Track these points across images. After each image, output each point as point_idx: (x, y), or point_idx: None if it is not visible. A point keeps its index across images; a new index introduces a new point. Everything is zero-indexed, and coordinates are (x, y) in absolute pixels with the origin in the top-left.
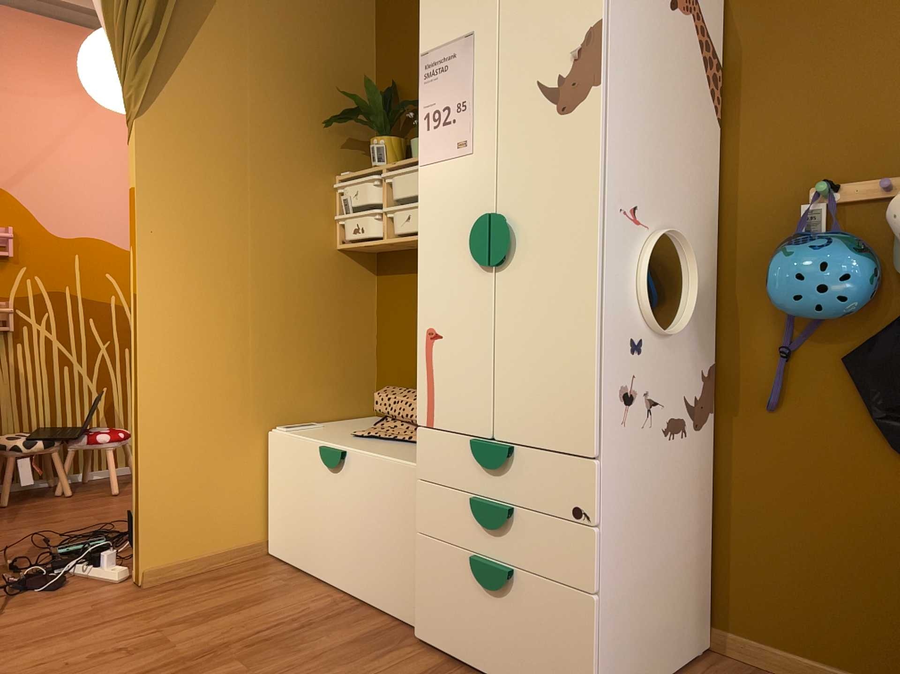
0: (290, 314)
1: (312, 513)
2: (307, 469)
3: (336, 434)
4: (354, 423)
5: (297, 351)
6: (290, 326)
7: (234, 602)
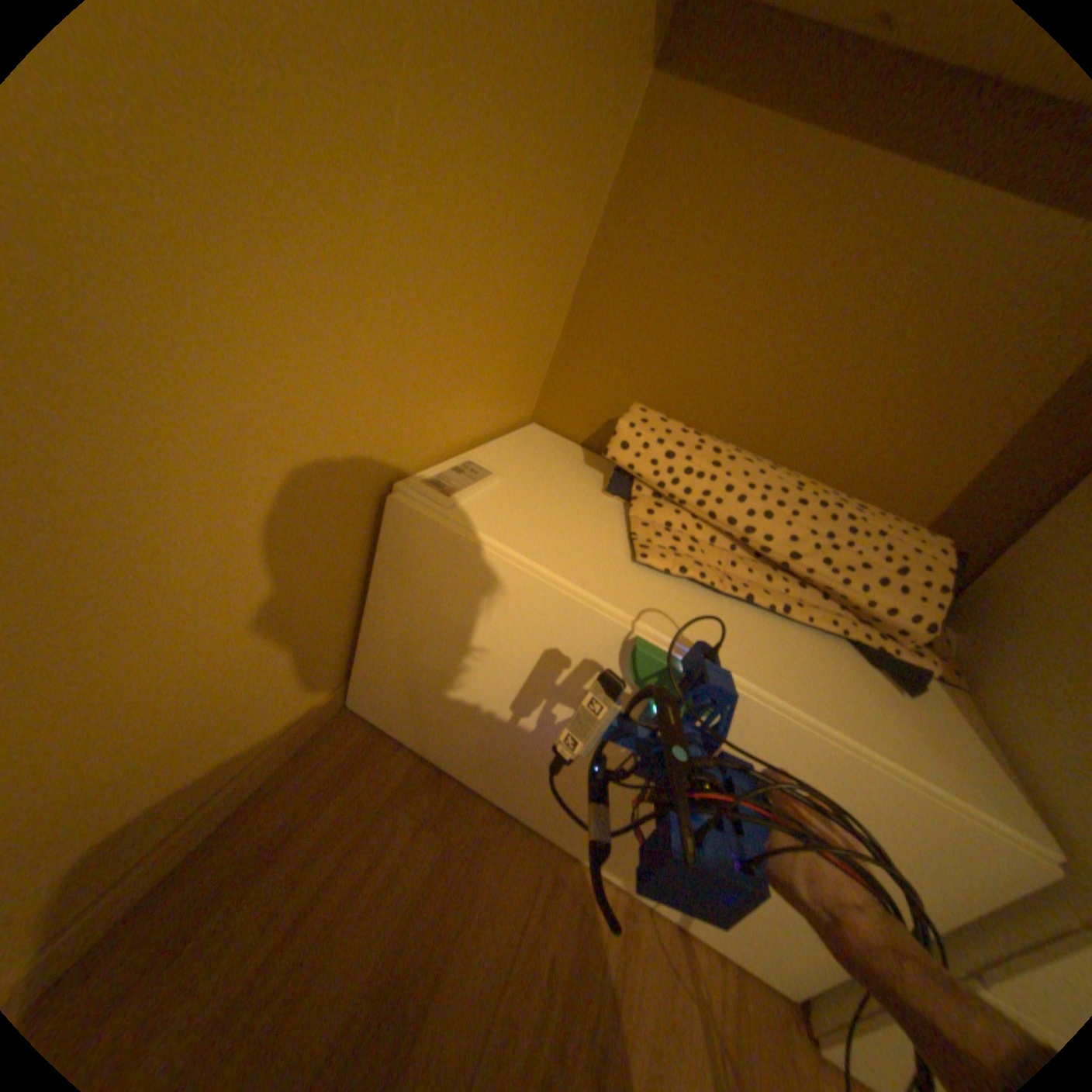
0: (517, 100)
1: (534, 722)
2: (549, 644)
3: (597, 540)
4: (552, 462)
5: (492, 256)
6: (504, 156)
7: (382, 985)
